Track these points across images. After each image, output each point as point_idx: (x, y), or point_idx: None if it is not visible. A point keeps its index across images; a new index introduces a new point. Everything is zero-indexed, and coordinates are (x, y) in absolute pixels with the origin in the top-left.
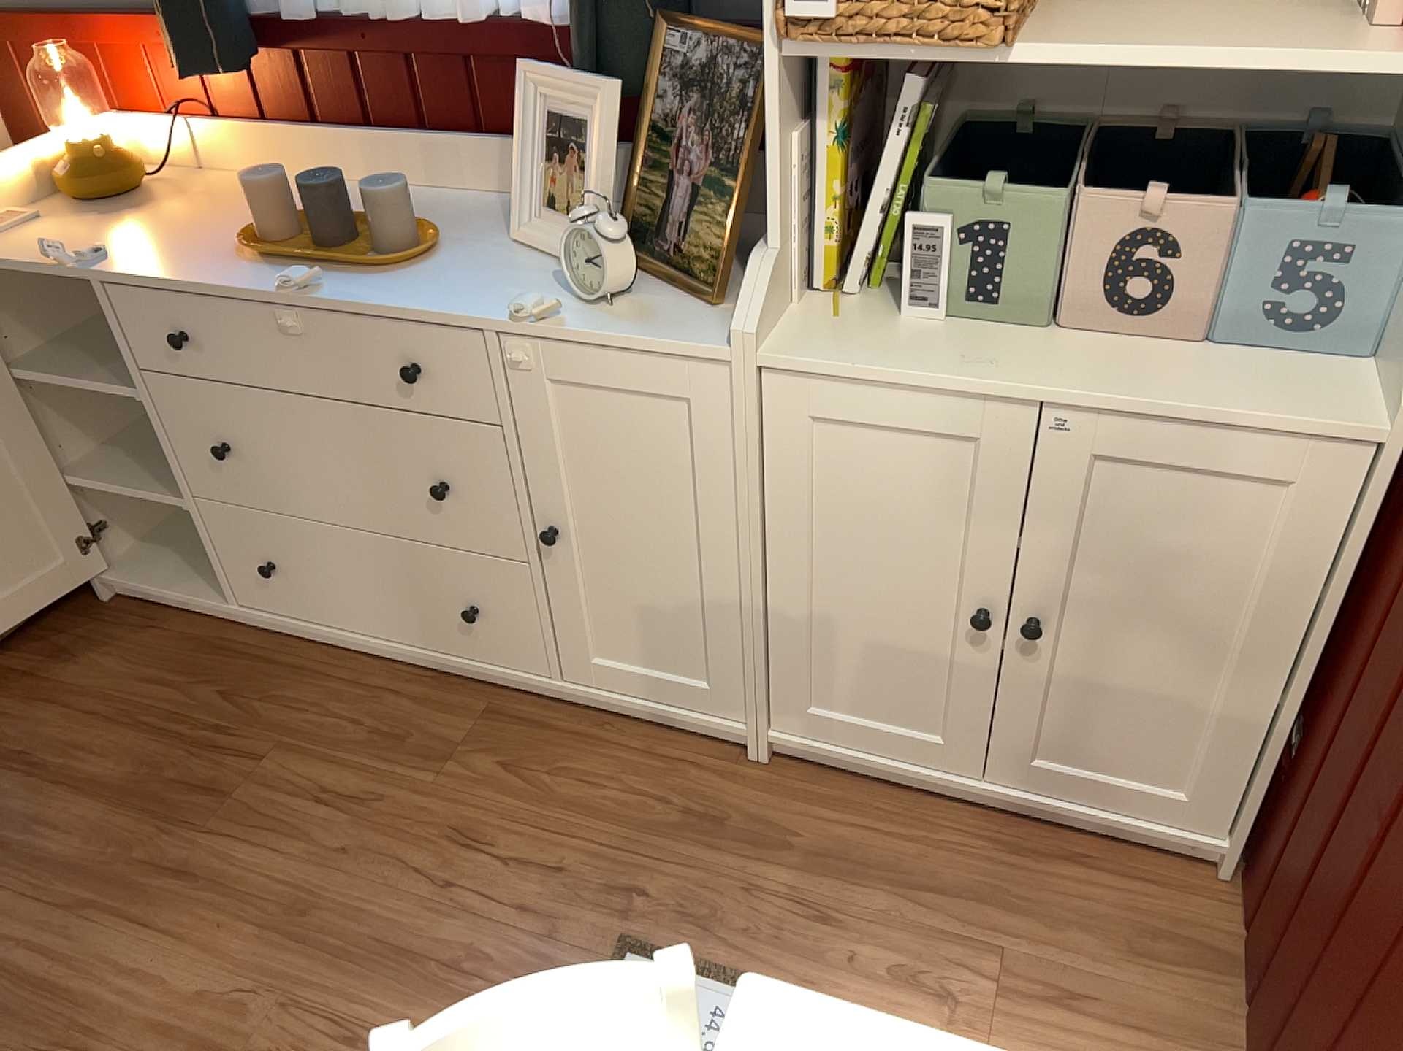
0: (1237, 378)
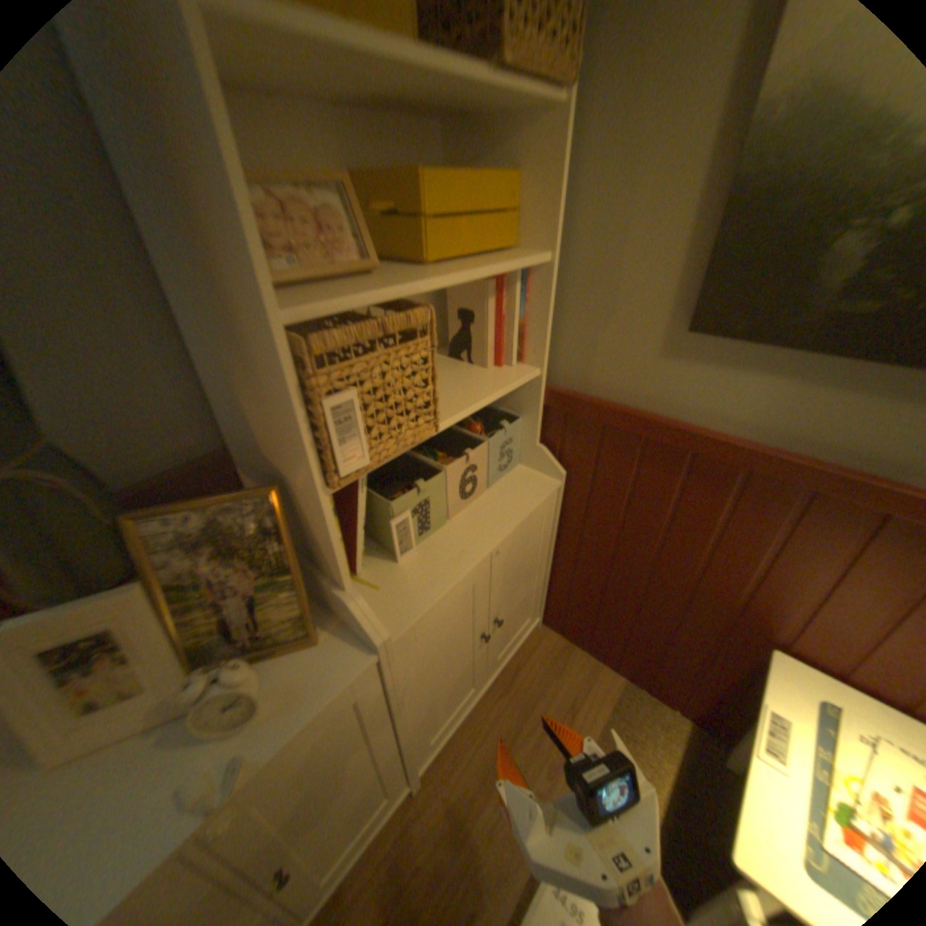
0: (512, 492)
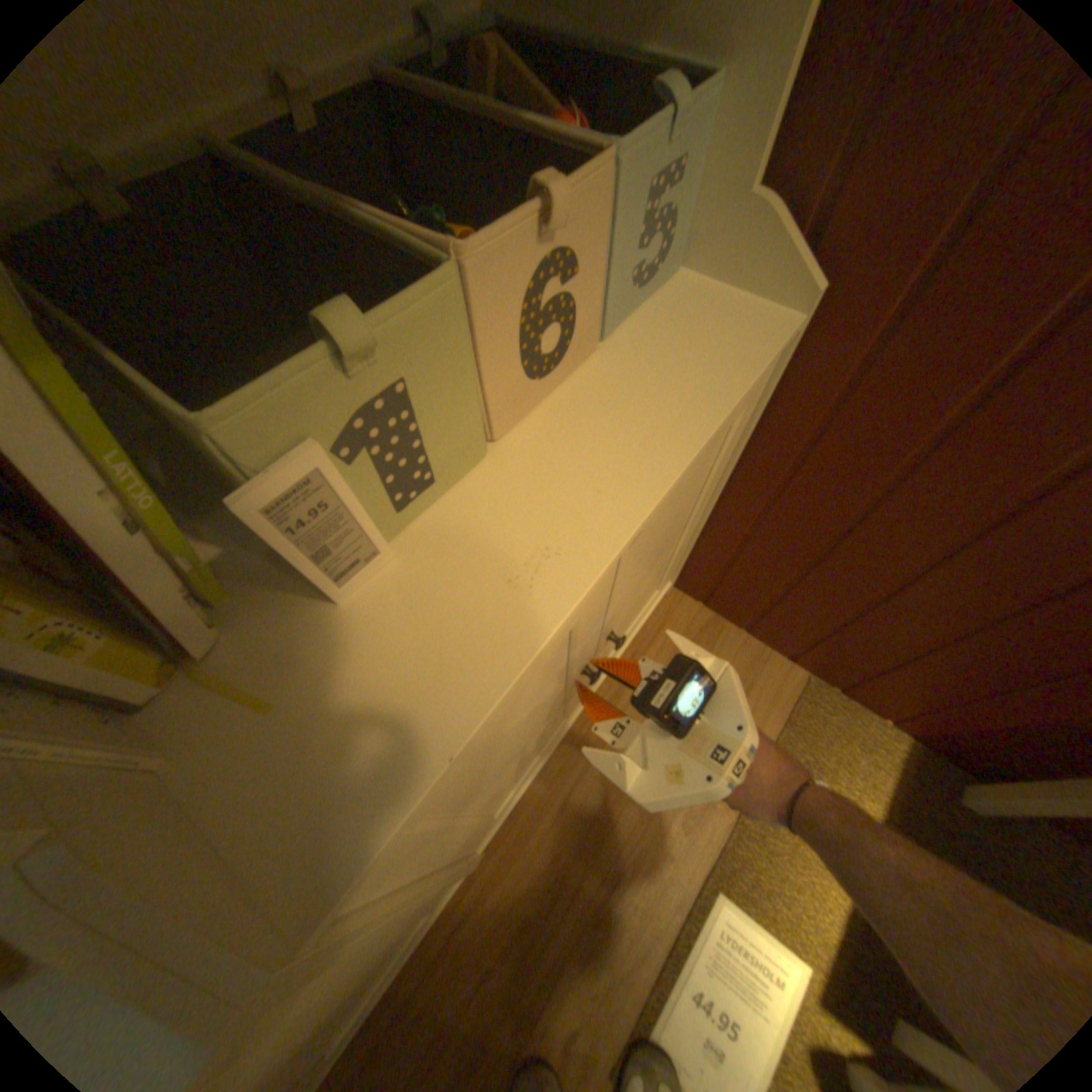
0: (674, 348)
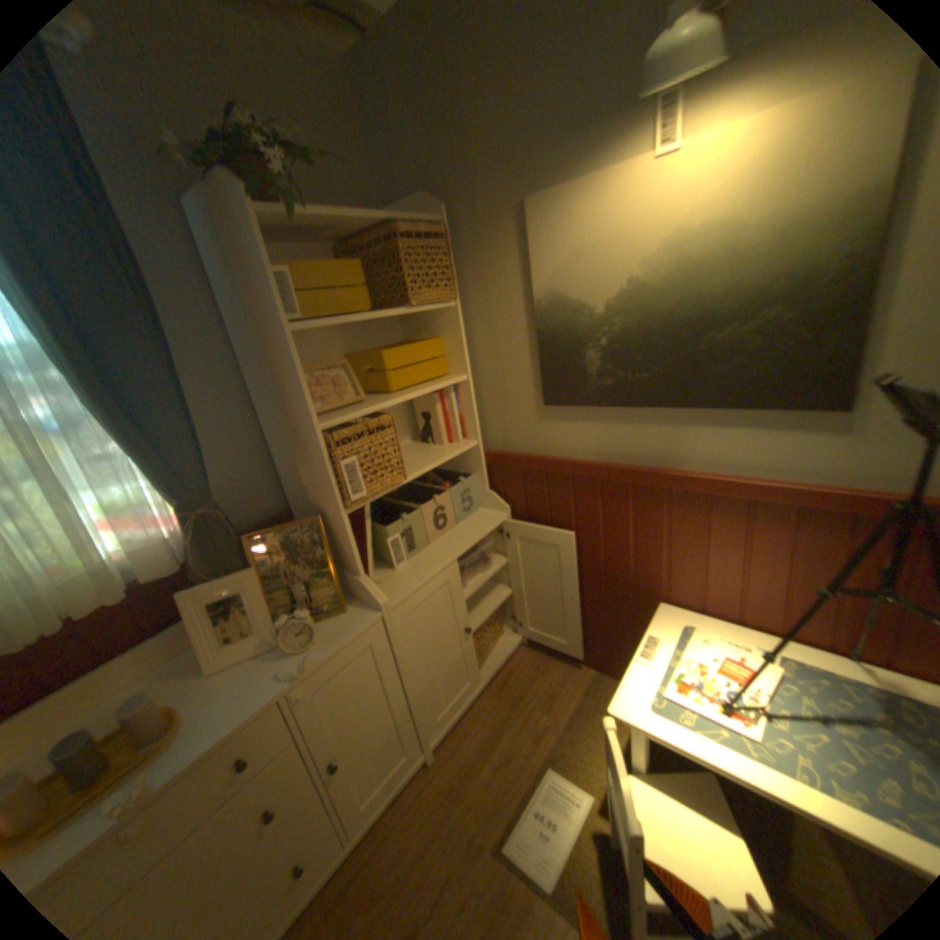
0: (473, 524)
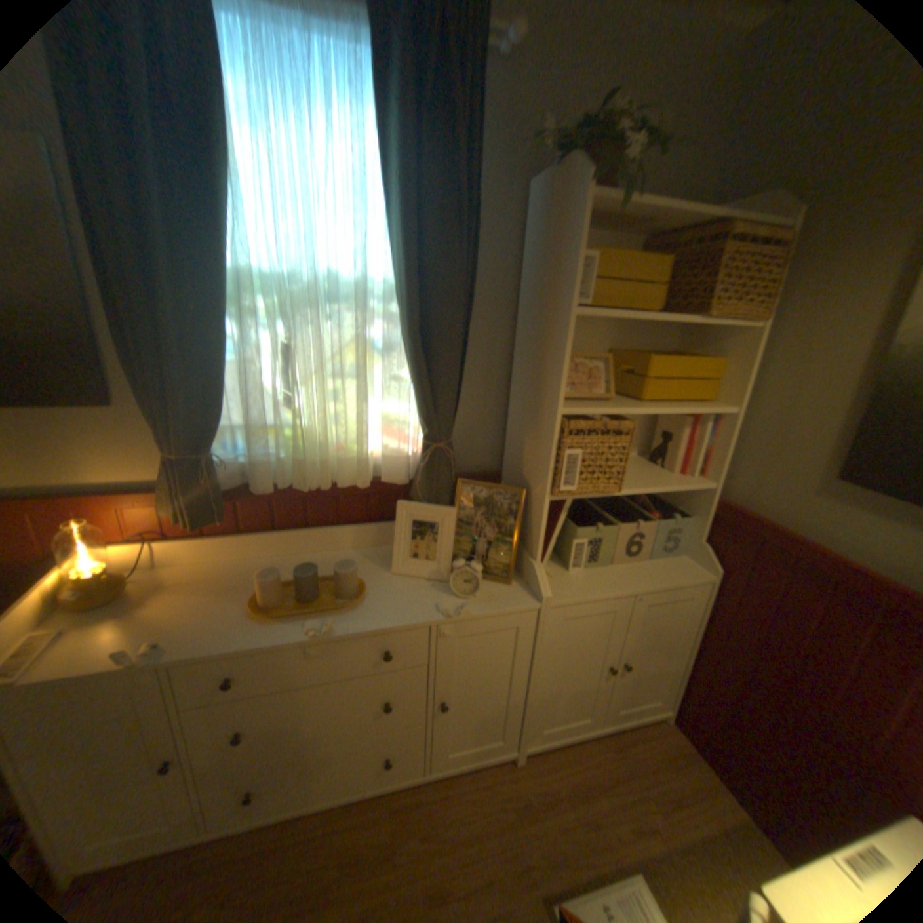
0: (670, 569)
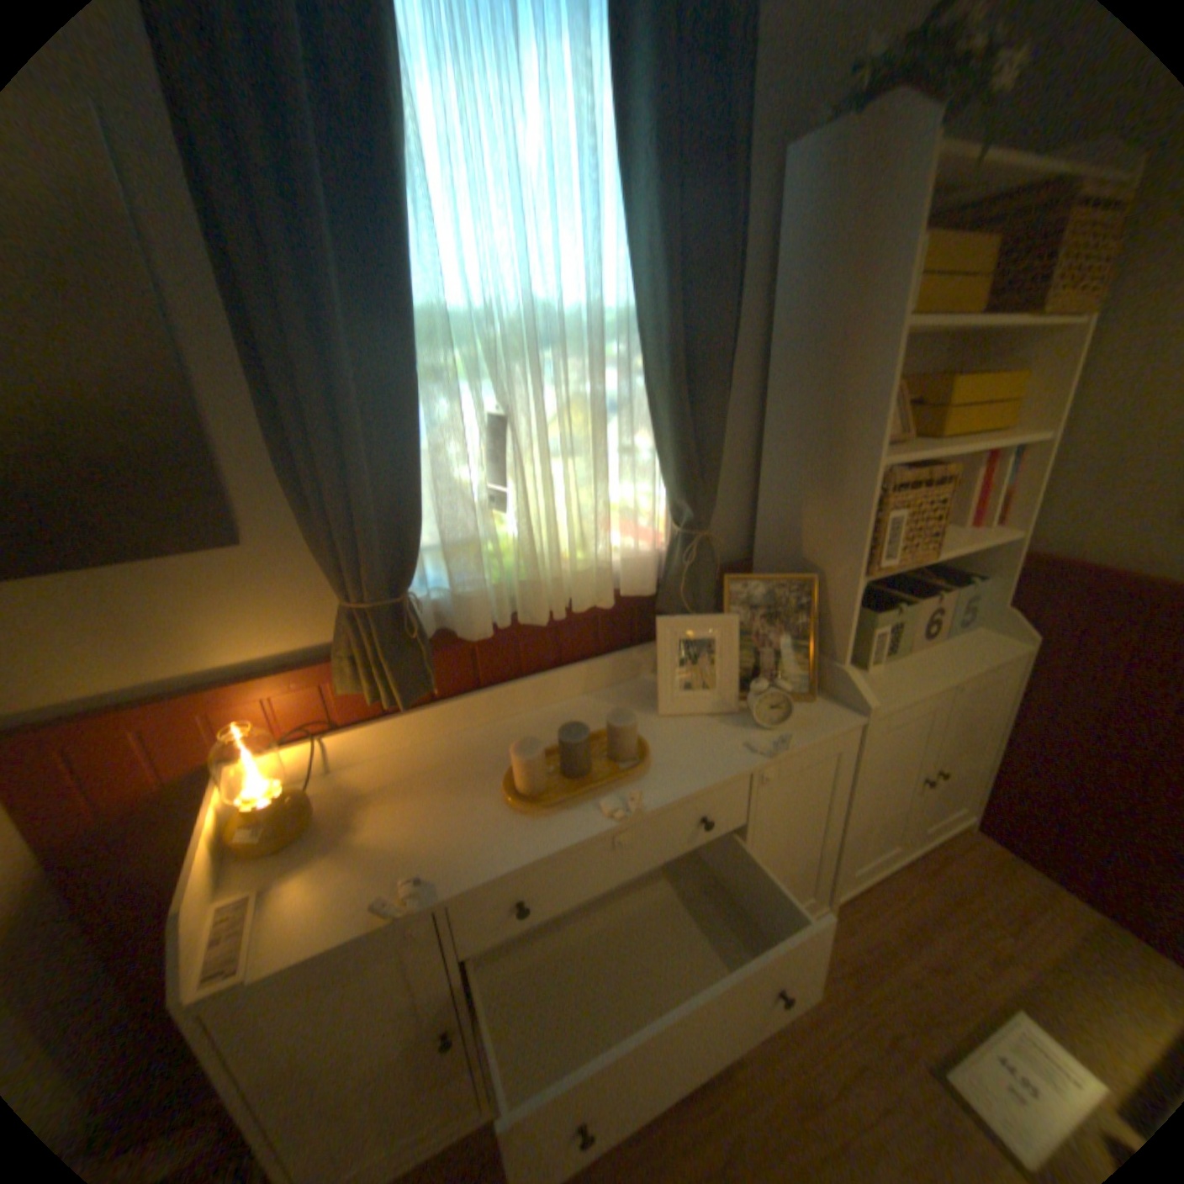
0: (976, 647)
